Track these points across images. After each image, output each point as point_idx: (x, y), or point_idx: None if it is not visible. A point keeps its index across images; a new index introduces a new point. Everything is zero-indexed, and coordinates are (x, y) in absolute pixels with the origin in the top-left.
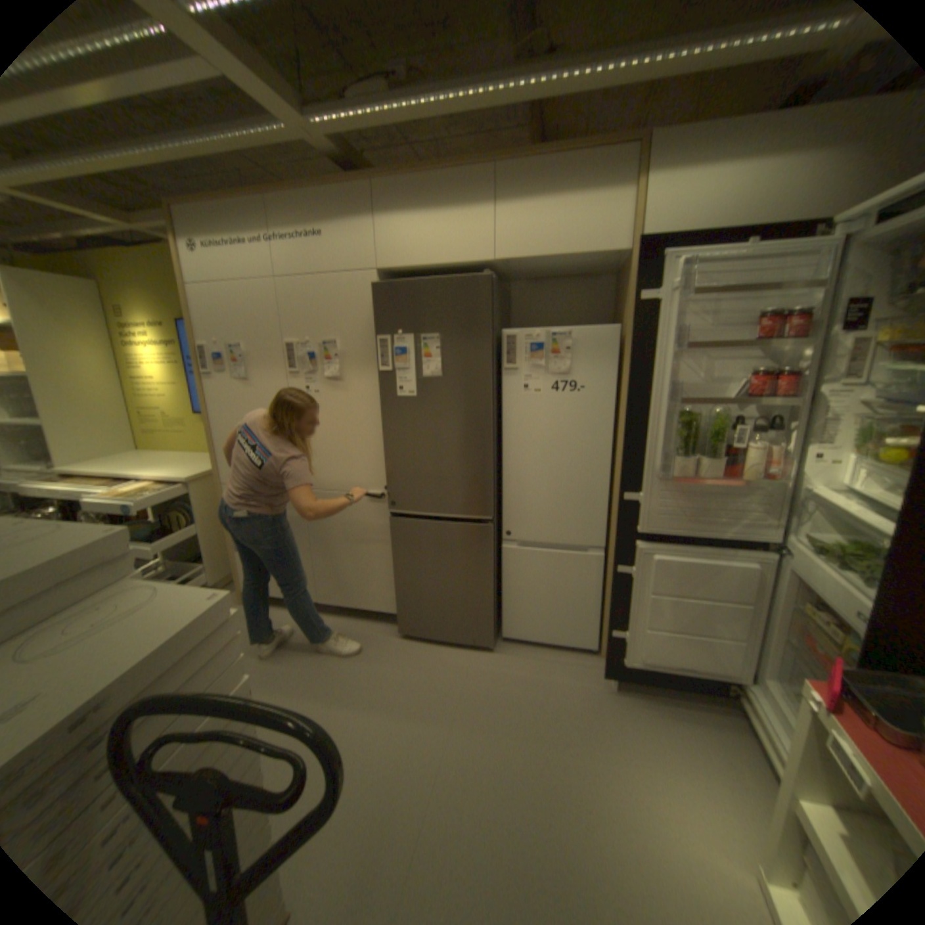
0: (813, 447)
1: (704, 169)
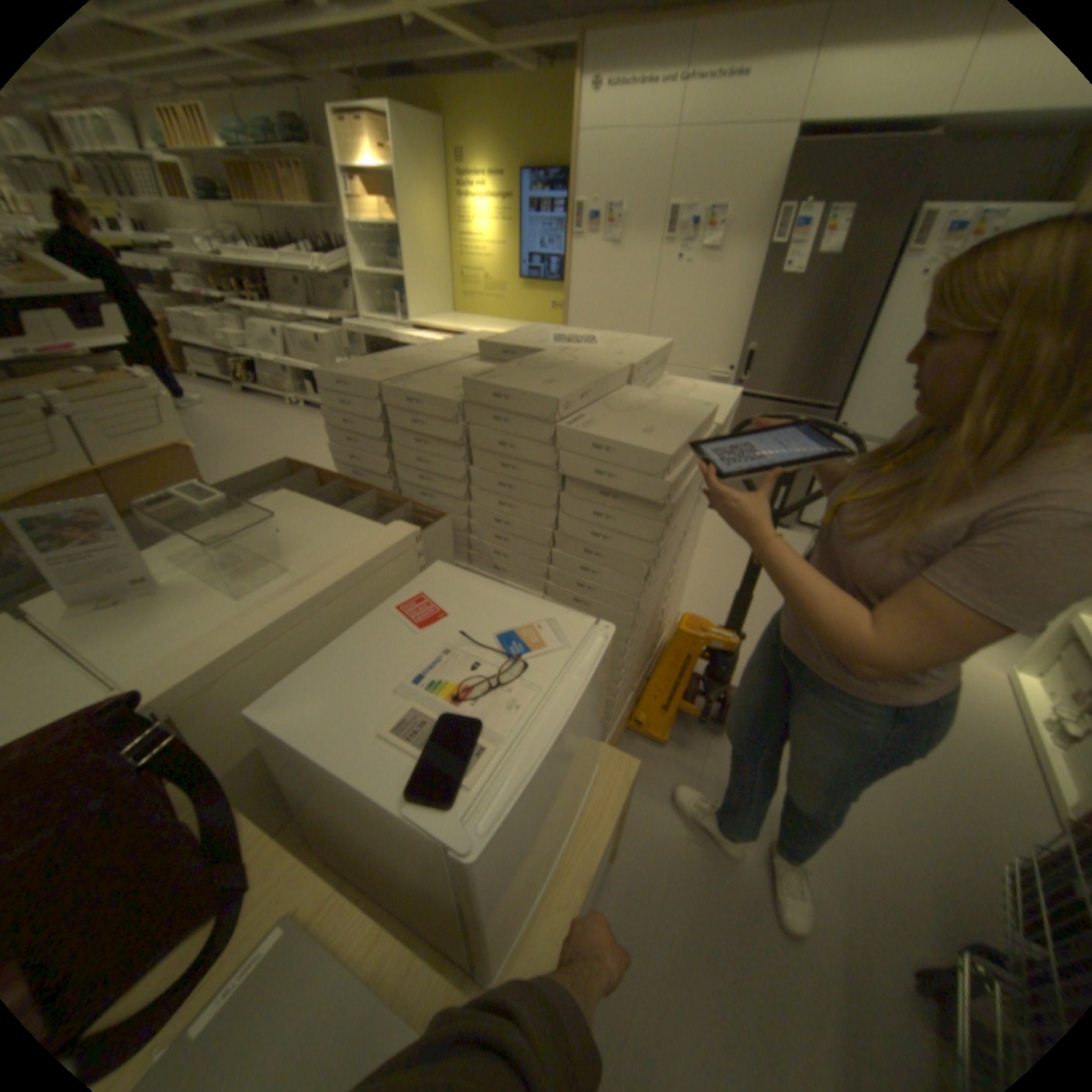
0: None
1: None
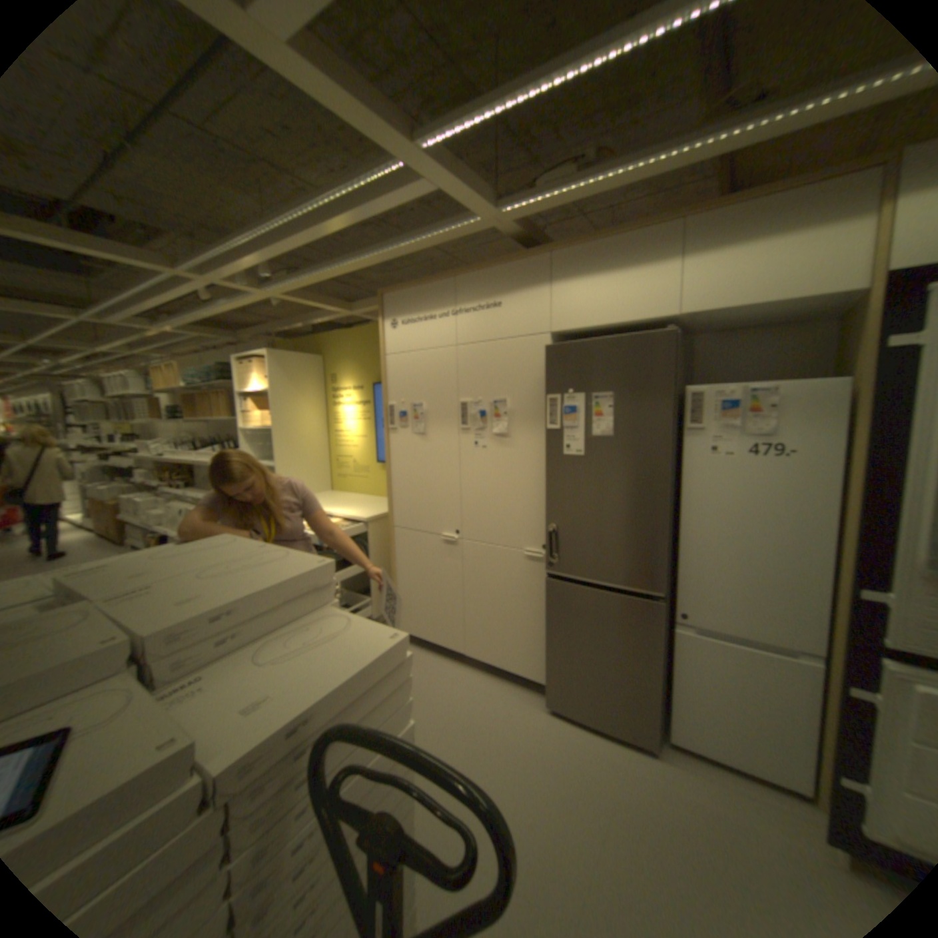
0: None
1: None
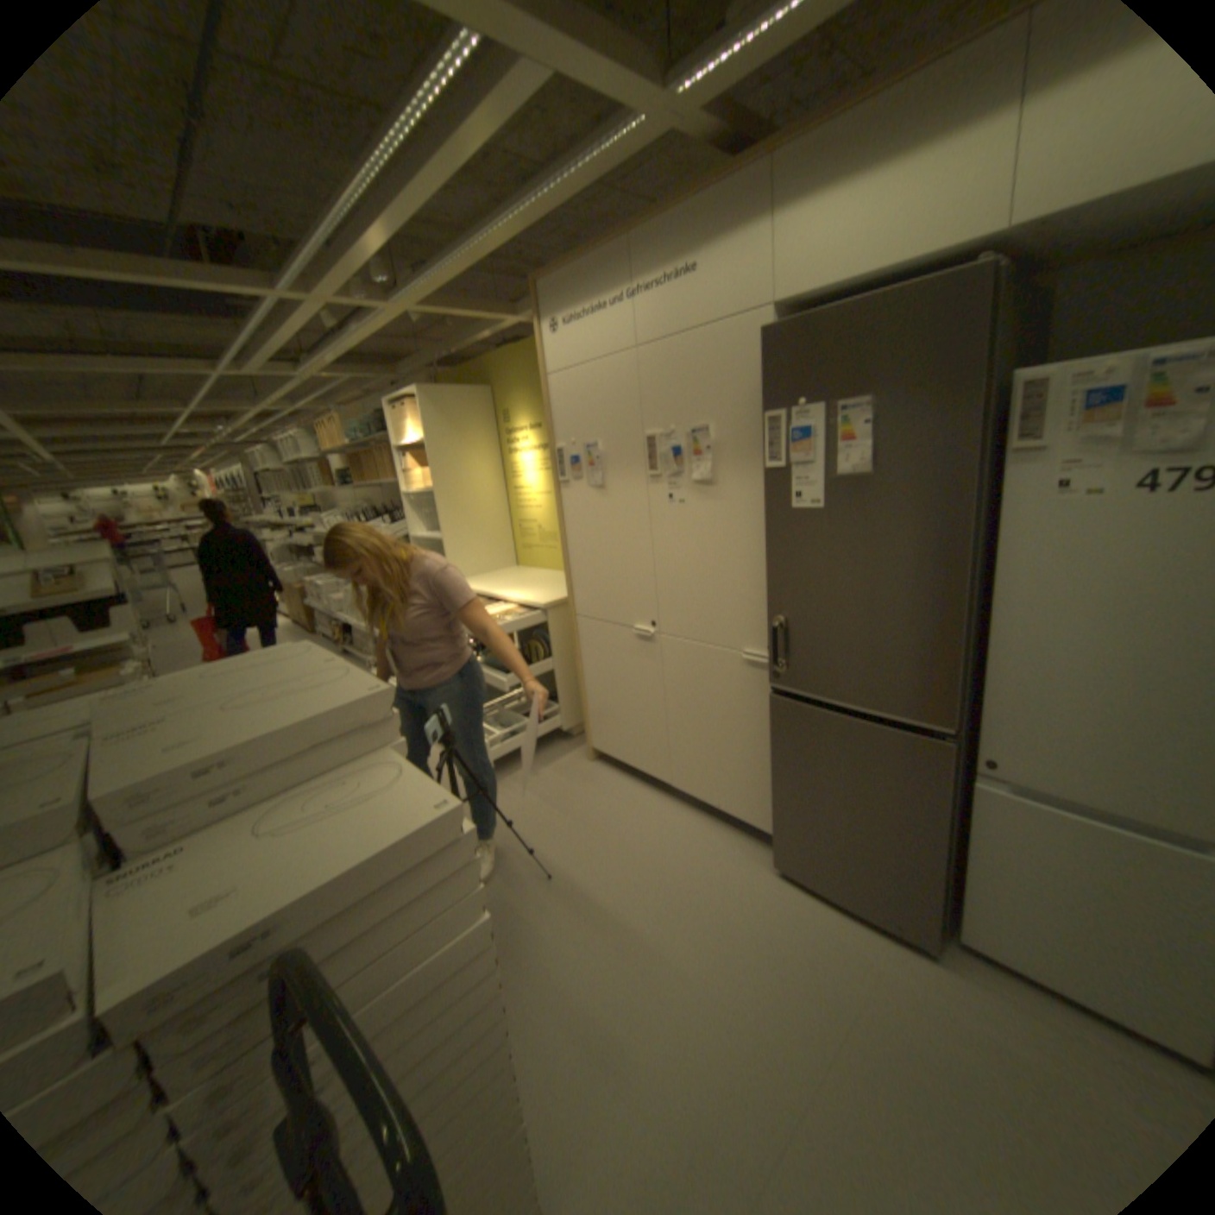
0: None
1: None
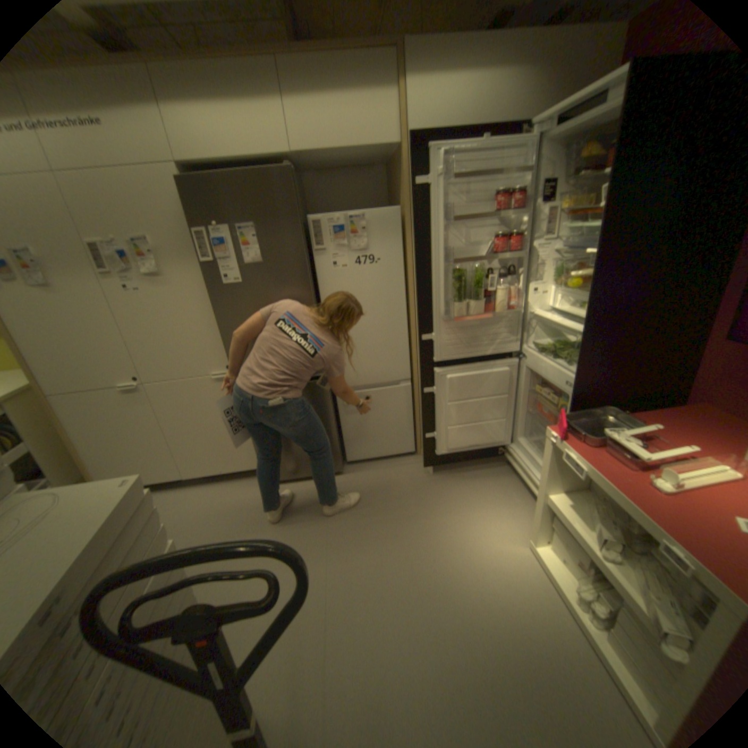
0: (531, 284)
1: (445, 76)
